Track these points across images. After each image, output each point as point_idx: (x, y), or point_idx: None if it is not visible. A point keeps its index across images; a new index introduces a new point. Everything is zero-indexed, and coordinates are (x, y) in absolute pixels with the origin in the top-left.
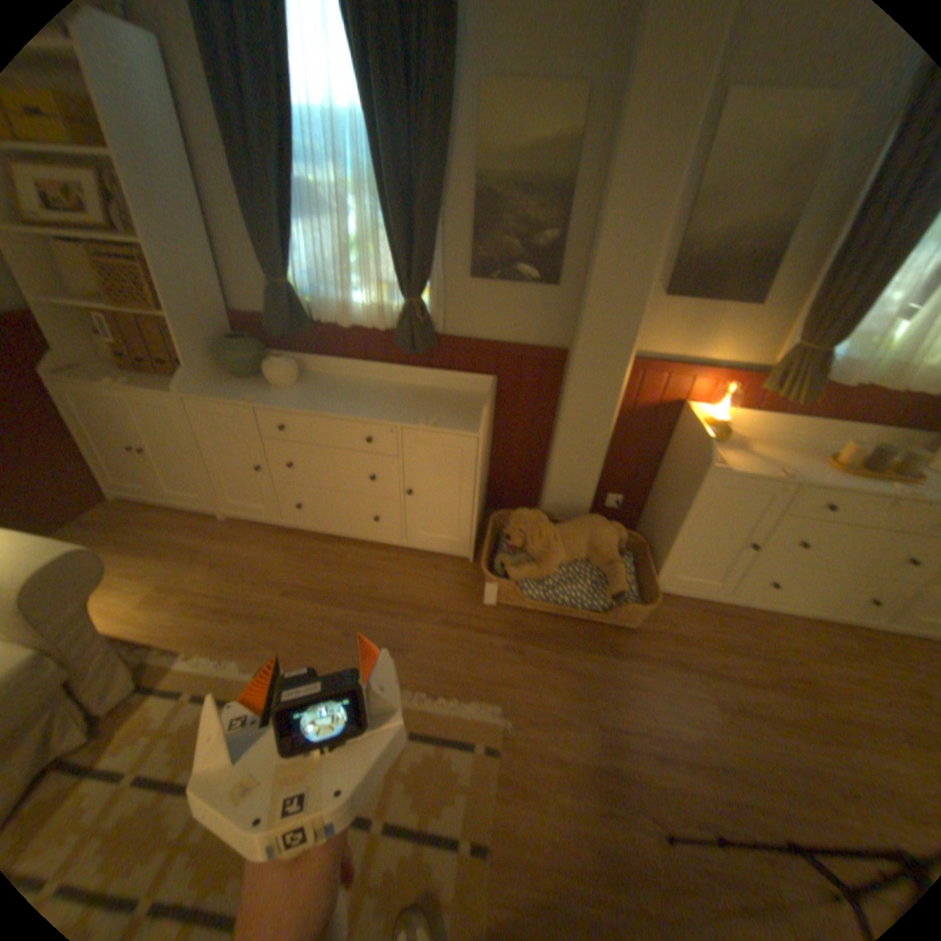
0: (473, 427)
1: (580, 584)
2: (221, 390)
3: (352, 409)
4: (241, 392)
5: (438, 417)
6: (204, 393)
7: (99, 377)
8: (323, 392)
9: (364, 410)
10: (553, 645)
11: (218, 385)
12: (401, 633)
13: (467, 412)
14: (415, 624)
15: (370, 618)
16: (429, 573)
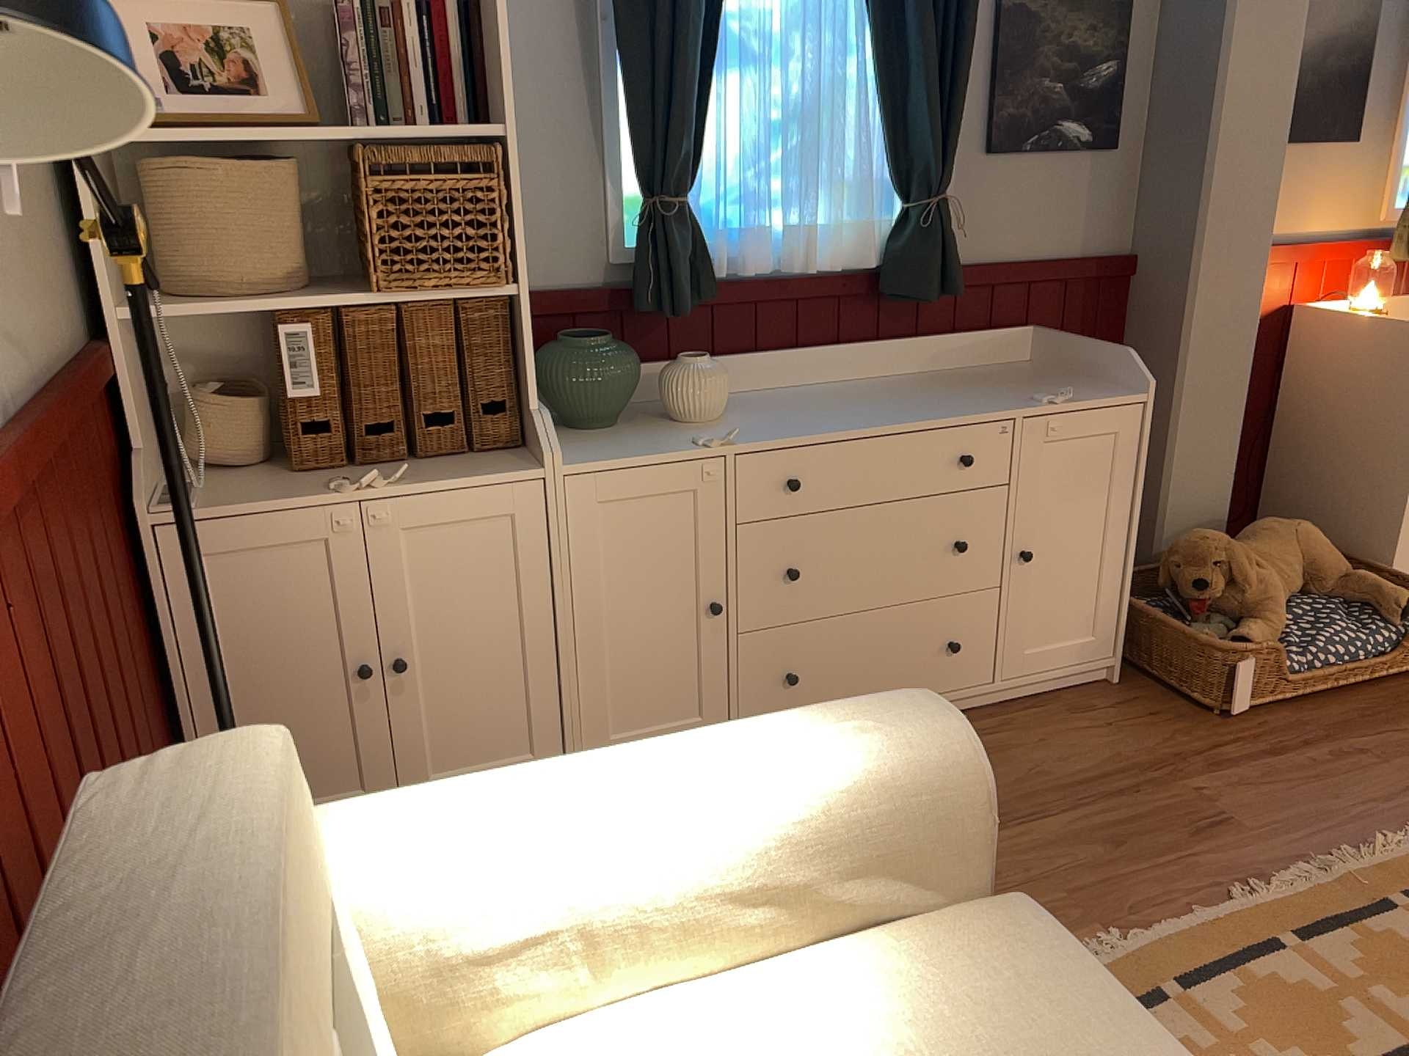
0: (1121, 390)
1: (1338, 620)
2: (613, 445)
3: (906, 413)
4: (659, 439)
5: (1052, 391)
6: (596, 455)
7: (288, 489)
8: (792, 409)
9: (926, 410)
10: (1377, 726)
11: (582, 442)
12: (1182, 804)
13: (1060, 380)
14: (1182, 786)
15: (1108, 809)
16: (1083, 720)
